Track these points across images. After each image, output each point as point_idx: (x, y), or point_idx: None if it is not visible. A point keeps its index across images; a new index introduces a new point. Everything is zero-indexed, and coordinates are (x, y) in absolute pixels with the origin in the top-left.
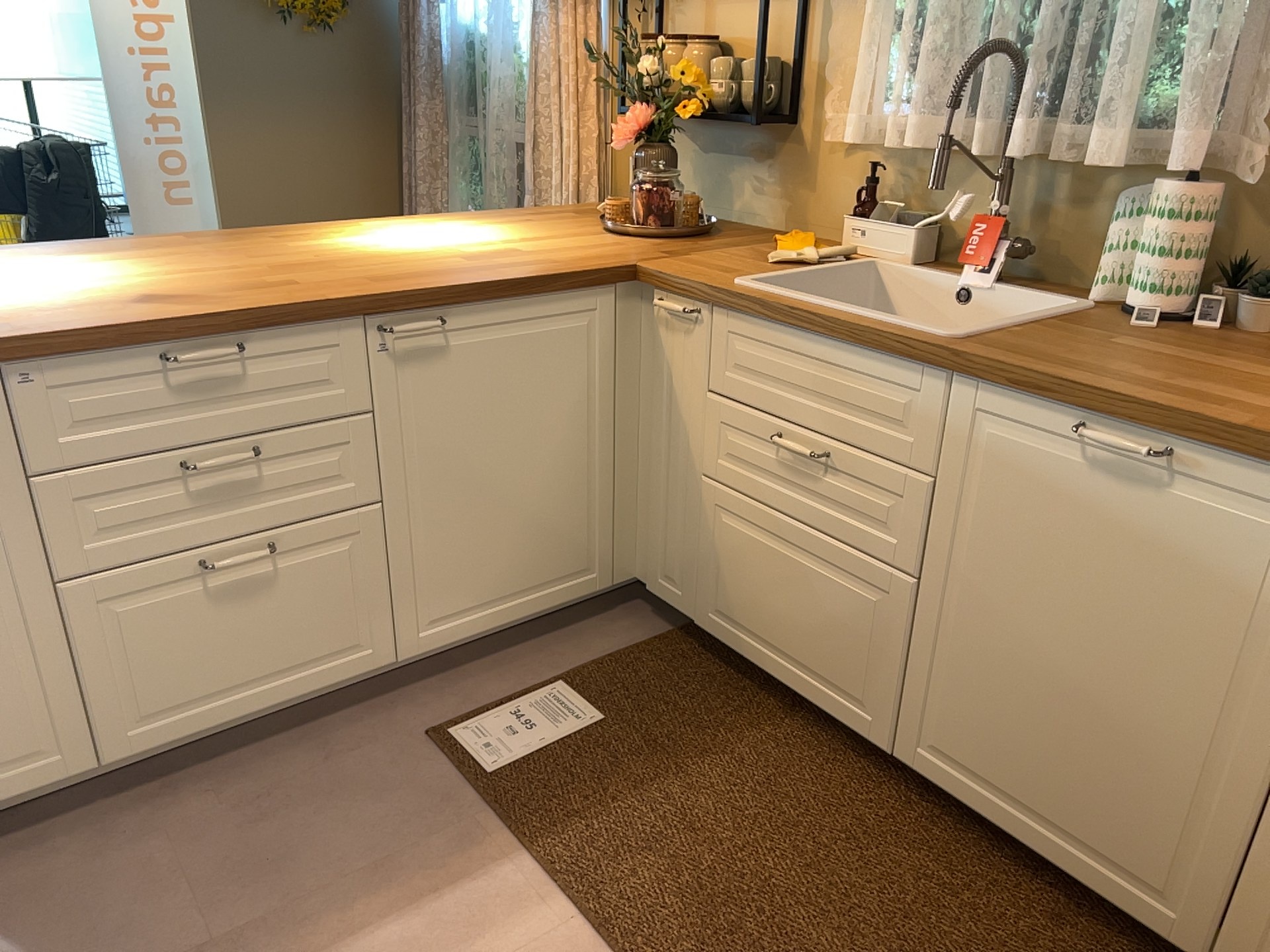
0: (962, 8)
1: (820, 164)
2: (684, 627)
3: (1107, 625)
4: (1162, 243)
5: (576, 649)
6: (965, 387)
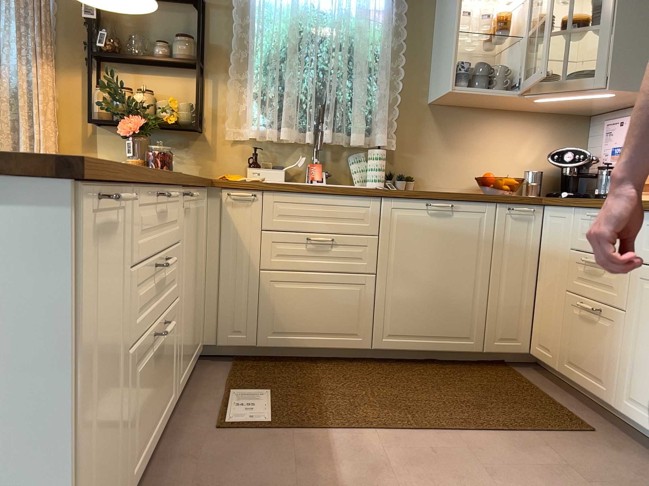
0: (295, 91)
1: (219, 148)
2: (235, 359)
3: (443, 262)
4: (380, 165)
5: (210, 381)
6: (388, 200)
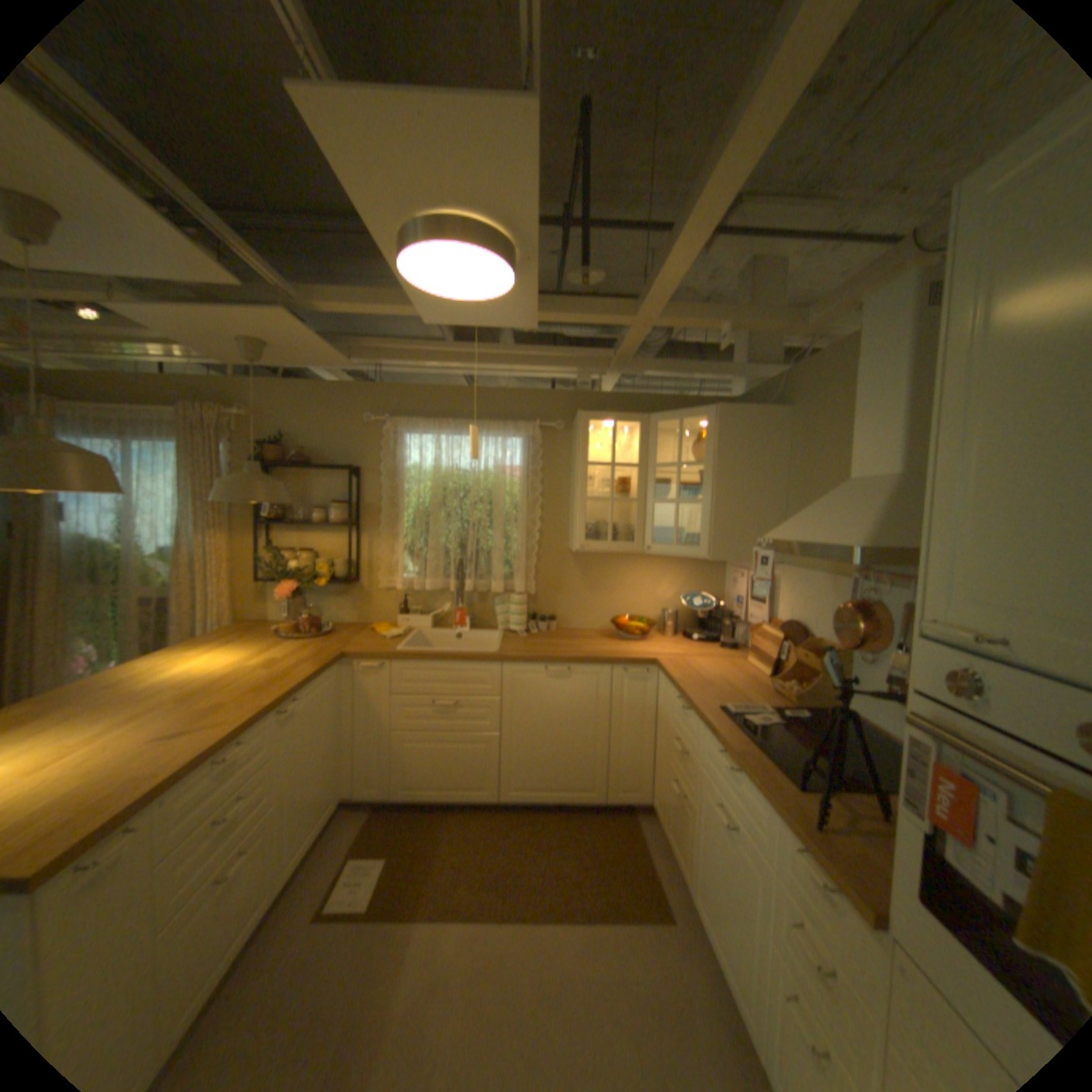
0: (439, 546)
1: (373, 596)
2: (372, 811)
3: (562, 721)
4: (519, 612)
5: (335, 847)
6: (507, 666)
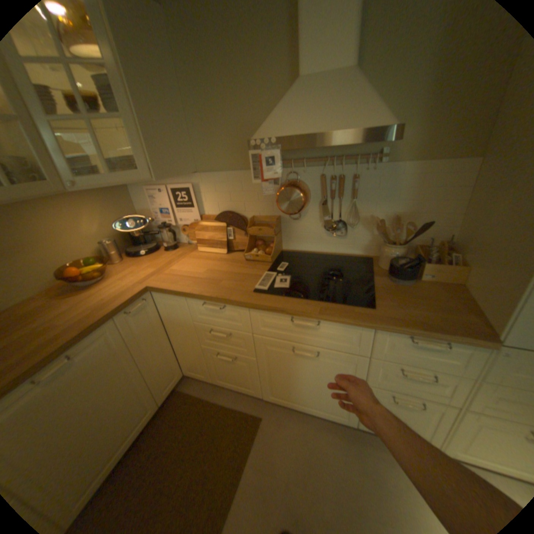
0: None
1: None
2: None
3: (91, 401)
4: None
5: None
6: None
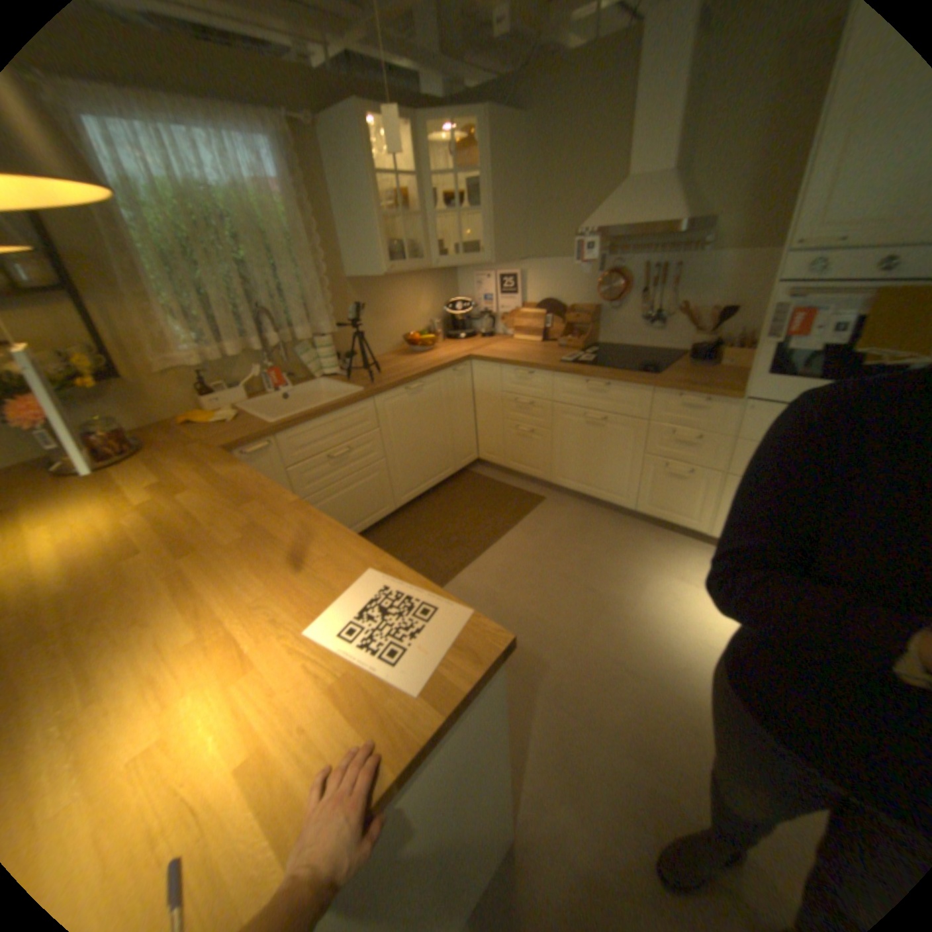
0: (217, 299)
1: (144, 388)
2: None
3: (422, 427)
4: (330, 354)
5: None
6: (377, 399)
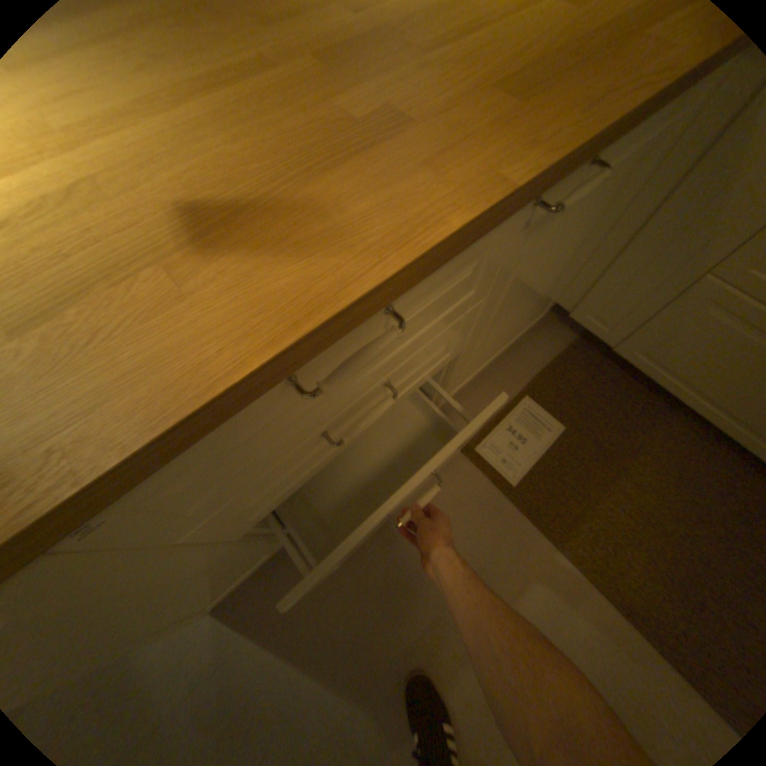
0: None
1: None
2: (585, 335)
3: None
4: None
5: (524, 361)
6: None
